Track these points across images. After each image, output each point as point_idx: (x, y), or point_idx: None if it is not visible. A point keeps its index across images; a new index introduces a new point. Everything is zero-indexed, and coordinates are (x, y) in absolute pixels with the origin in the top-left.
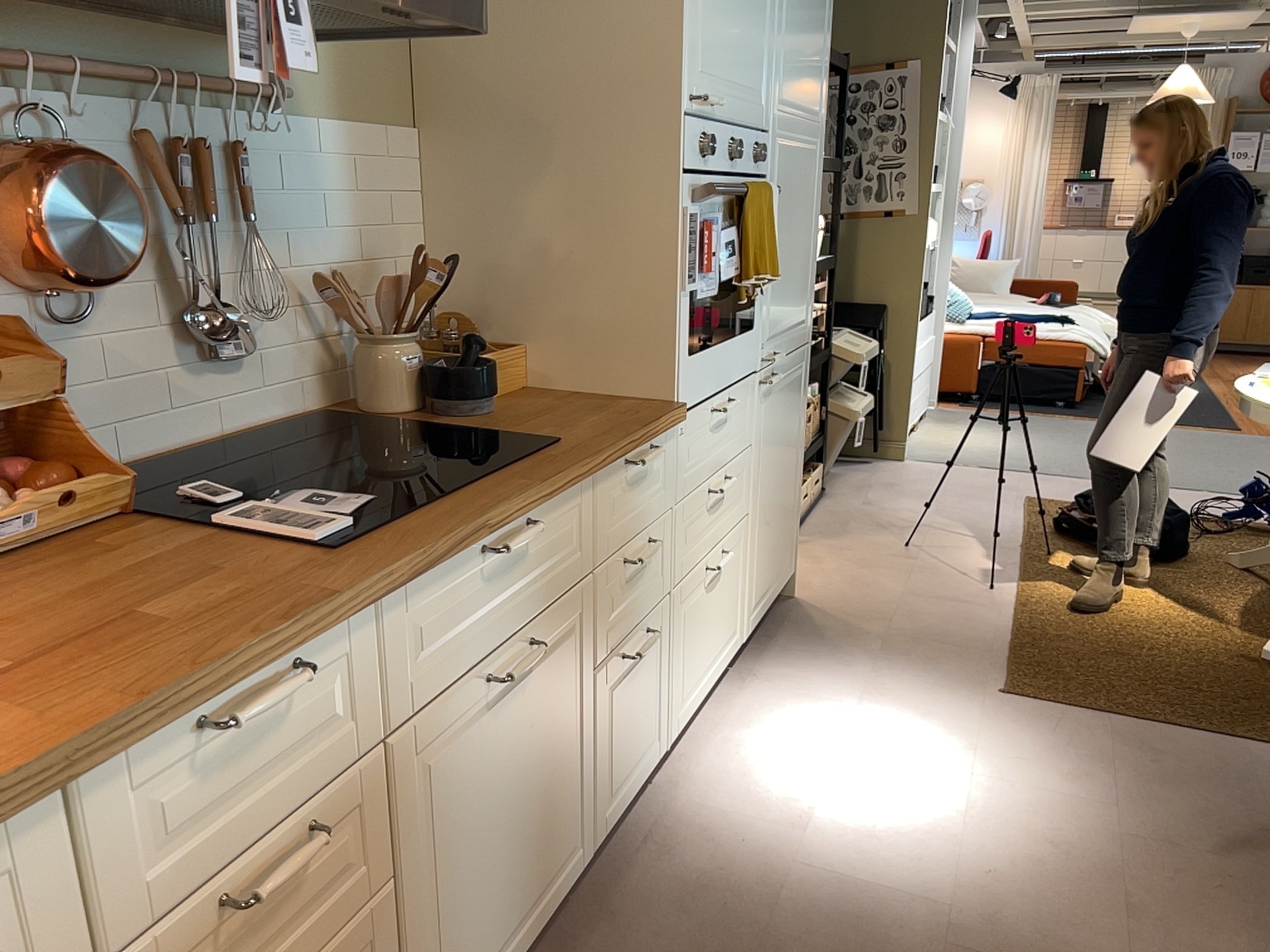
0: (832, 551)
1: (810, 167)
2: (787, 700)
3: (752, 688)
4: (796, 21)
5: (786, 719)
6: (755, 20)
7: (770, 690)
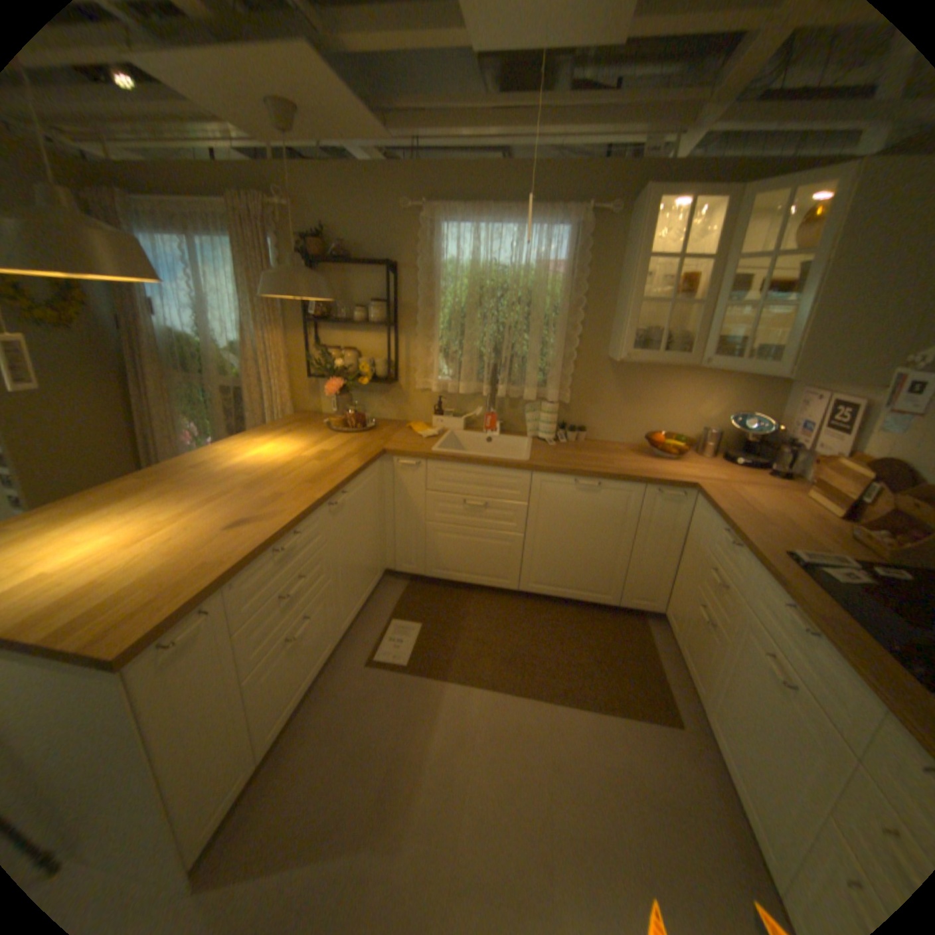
0: None
1: None
2: None
3: None
4: None
5: None
6: None
7: None
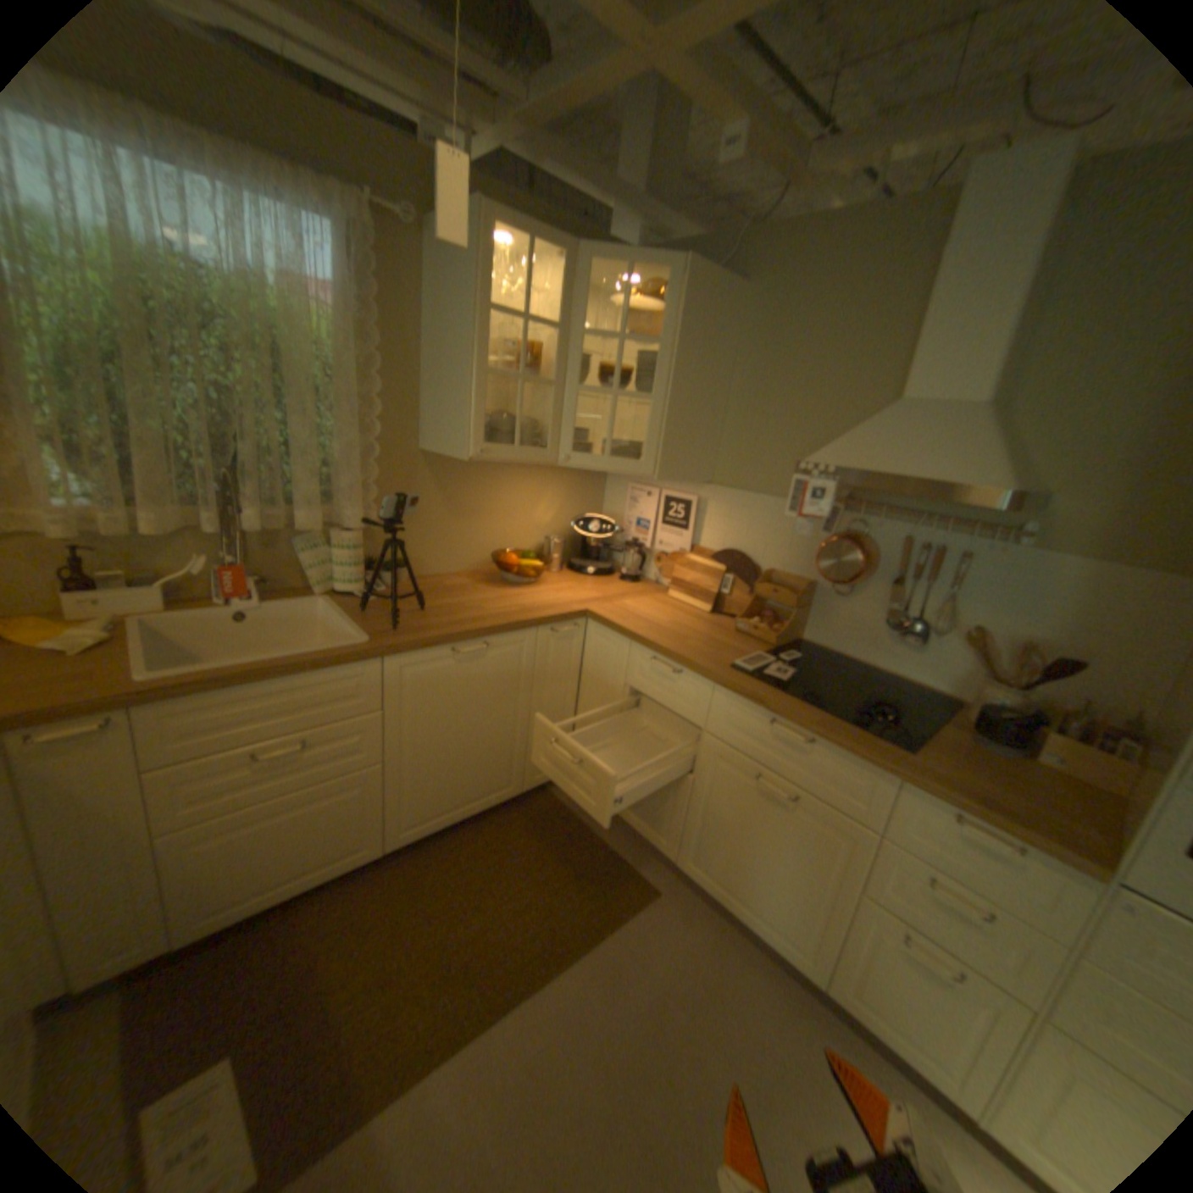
0: None
1: None
2: None
3: None
4: None
5: None
6: None
7: None
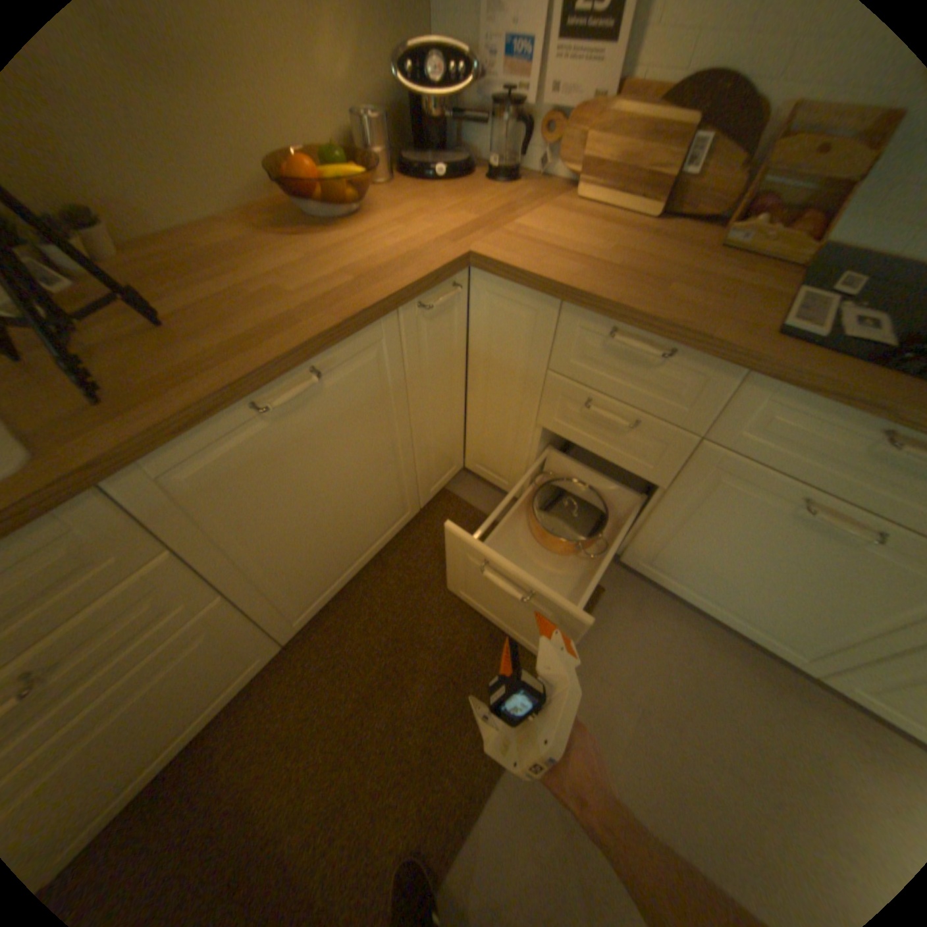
0: None
1: None
2: None
3: None
4: None
5: None
6: None
7: None
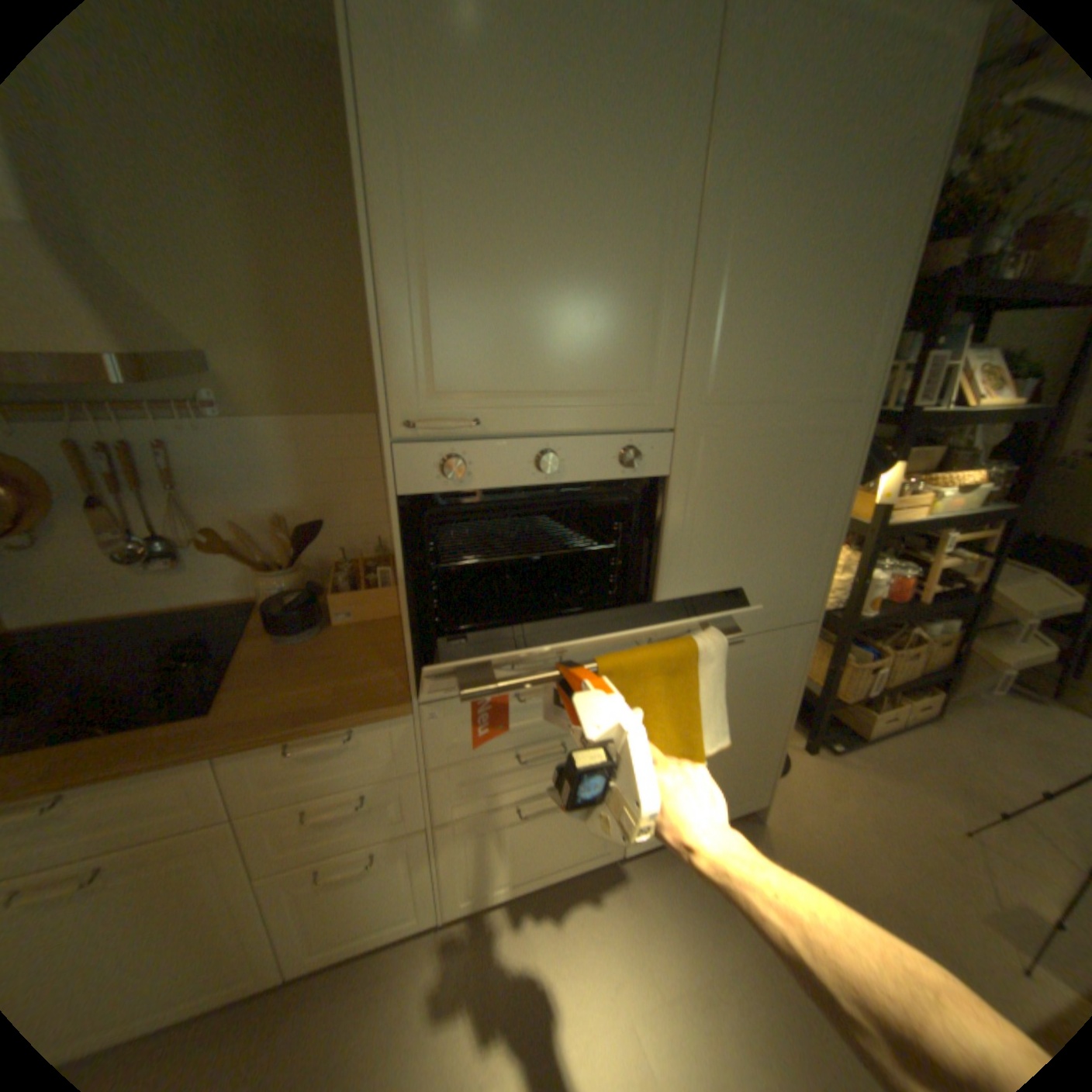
0: (867, 795)
1: (816, 451)
2: (618, 940)
3: (610, 901)
4: (764, 289)
5: (593, 961)
6: (610, 308)
7: (620, 915)
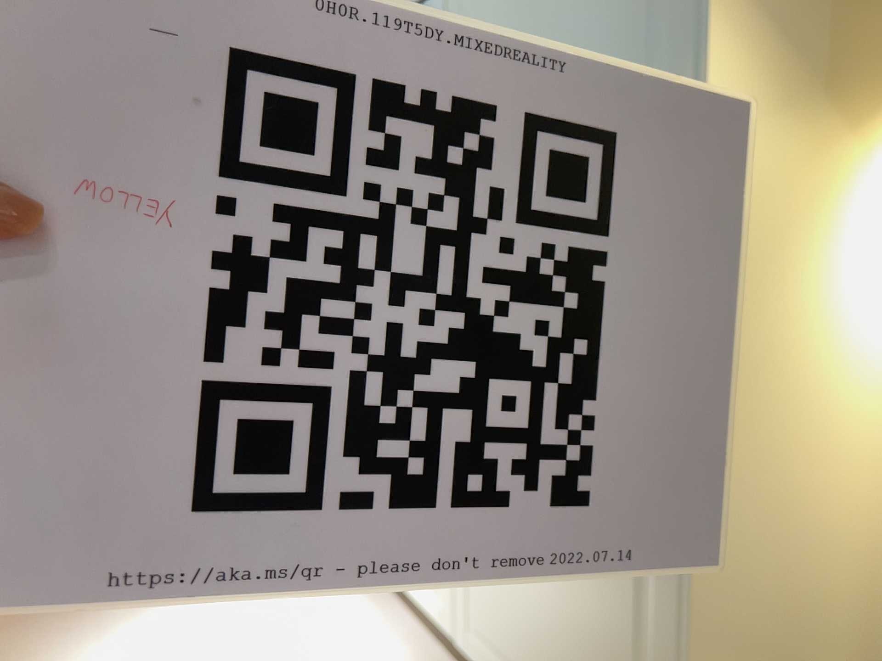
0: None
1: None
2: None
3: None
4: None
5: None
6: None
7: None
